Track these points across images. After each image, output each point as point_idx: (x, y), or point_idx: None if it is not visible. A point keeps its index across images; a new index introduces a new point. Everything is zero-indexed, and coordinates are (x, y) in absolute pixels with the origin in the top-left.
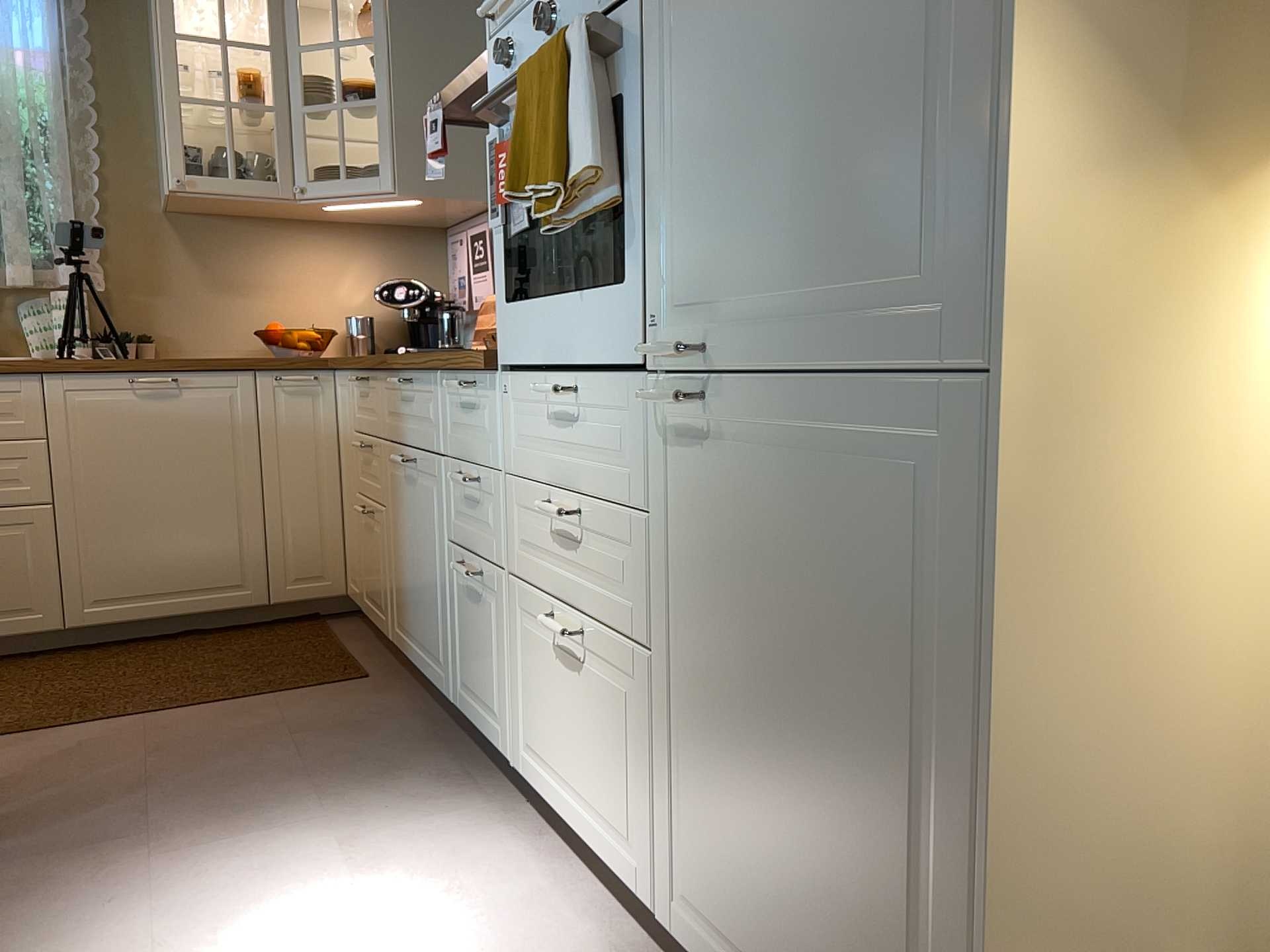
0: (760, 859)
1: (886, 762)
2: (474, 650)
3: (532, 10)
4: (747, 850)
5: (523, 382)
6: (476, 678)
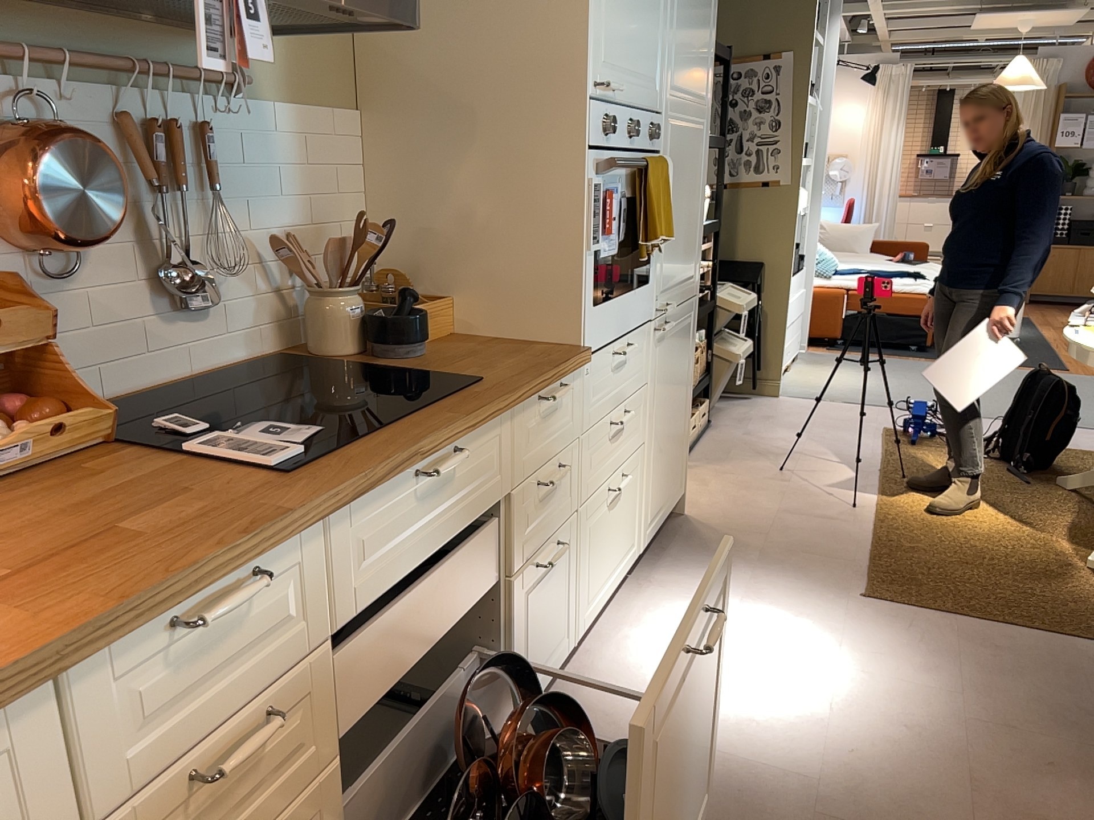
0: (665, 467)
1: (683, 398)
2: (543, 625)
3: (616, 109)
4: (663, 469)
5: (597, 359)
6: (542, 647)
